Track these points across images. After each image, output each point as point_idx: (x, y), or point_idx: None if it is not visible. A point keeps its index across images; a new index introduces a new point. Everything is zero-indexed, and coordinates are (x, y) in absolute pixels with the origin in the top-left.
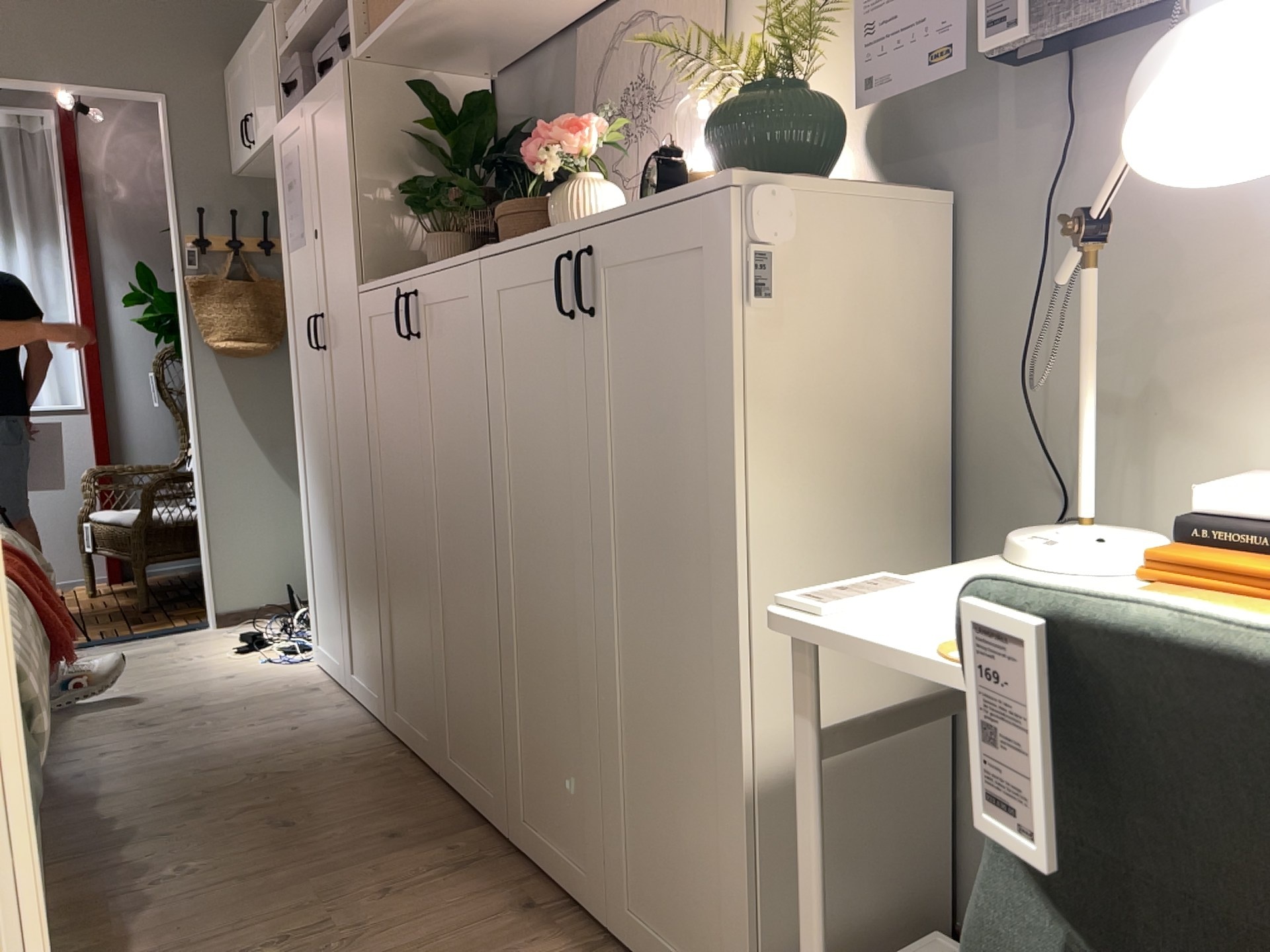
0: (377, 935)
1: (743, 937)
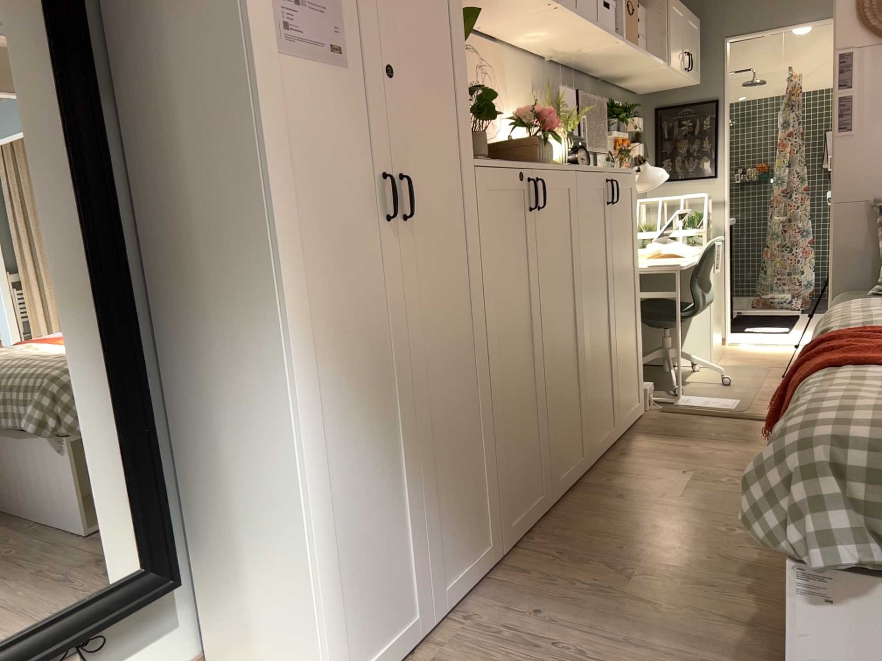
0: (679, 470)
1: (642, 376)
